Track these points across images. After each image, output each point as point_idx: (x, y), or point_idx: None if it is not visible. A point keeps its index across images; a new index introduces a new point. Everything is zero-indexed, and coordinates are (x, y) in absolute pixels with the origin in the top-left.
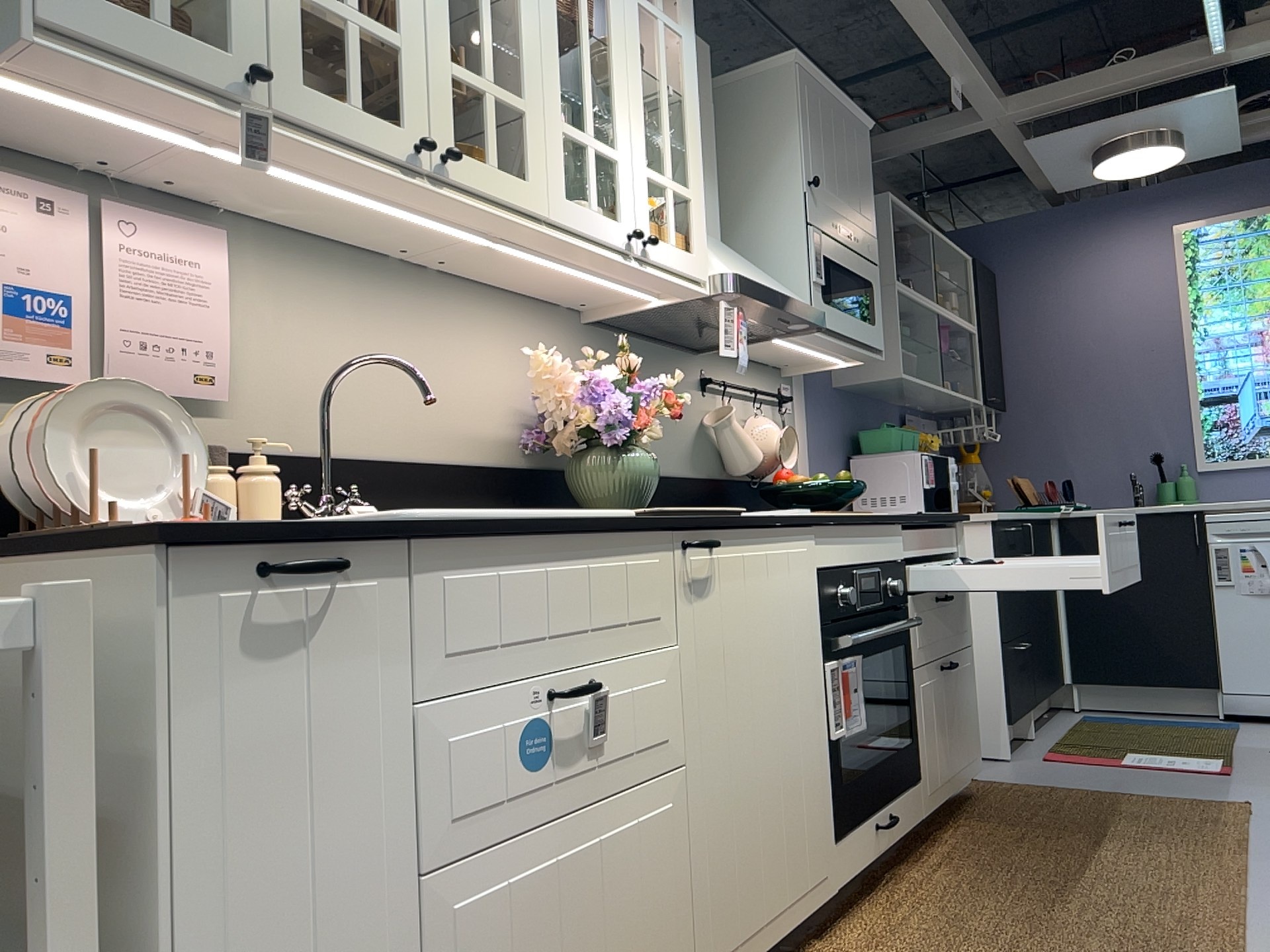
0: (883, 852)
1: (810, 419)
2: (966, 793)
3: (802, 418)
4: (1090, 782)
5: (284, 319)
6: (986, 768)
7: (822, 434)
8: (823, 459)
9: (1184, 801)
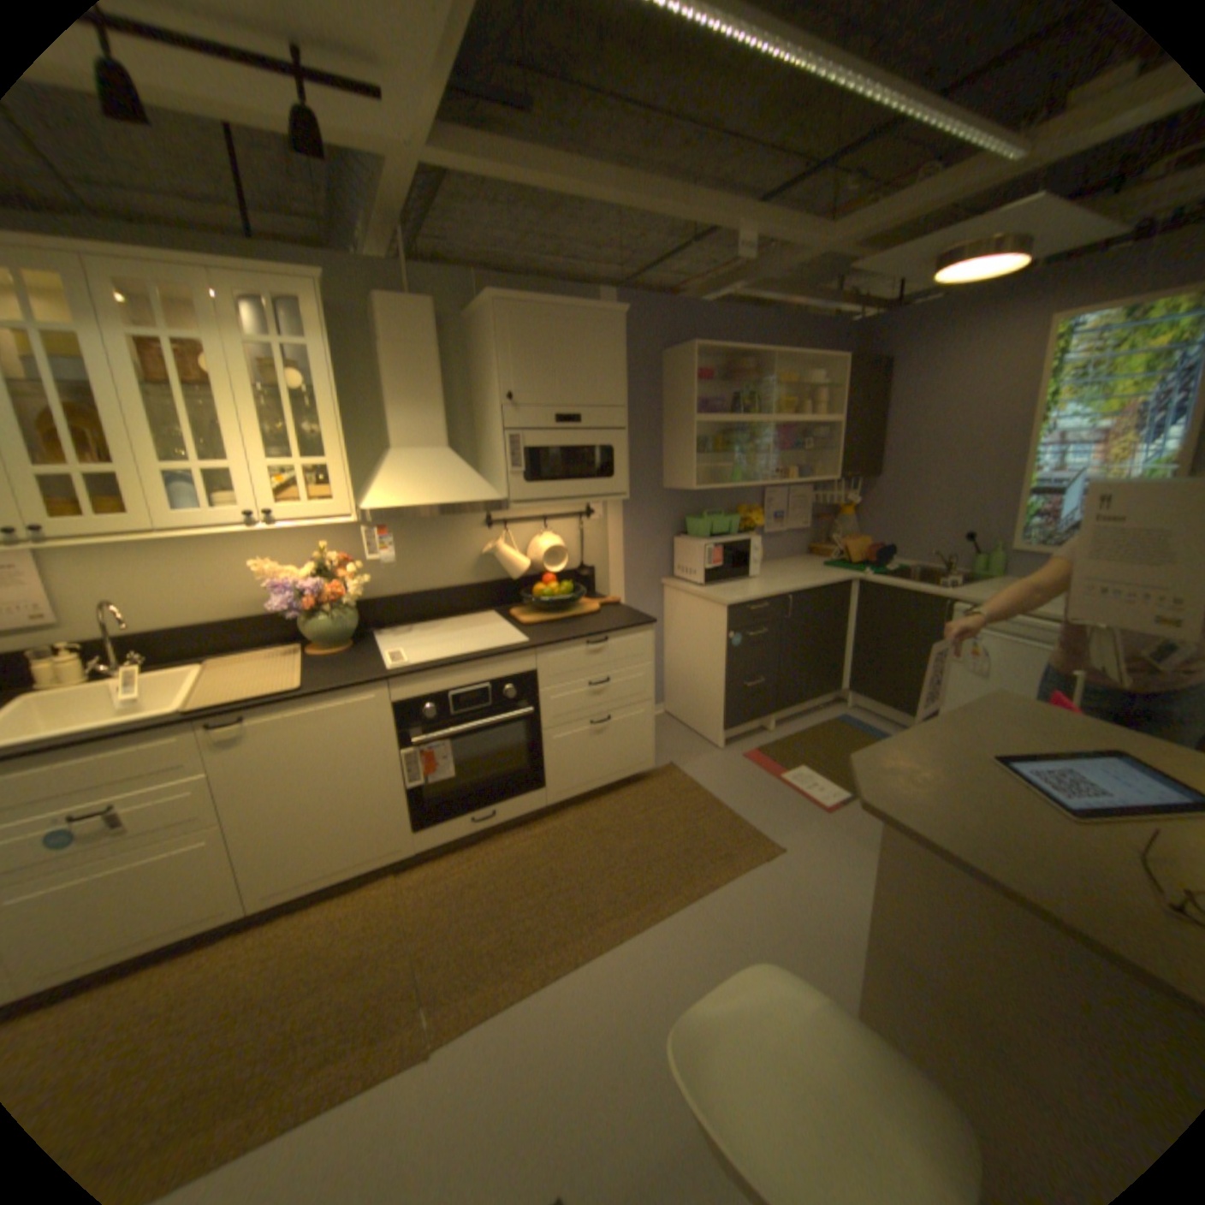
0: (481, 829)
1: (623, 519)
2: (642, 777)
3: (612, 520)
4: (729, 791)
5: (92, 572)
6: (696, 754)
7: (638, 526)
8: (639, 542)
9: (747, 833)
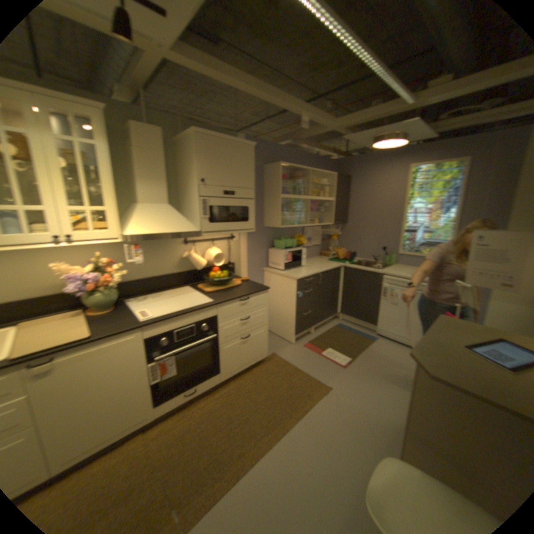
0: (188, 400)
1: (246, 240)
2: (261, 361)
3: (241, 241)
4: (301, 363)
5: None
6: (282, 347)
7: (252, 243)
8: (253, 251)
9: (314, 382)
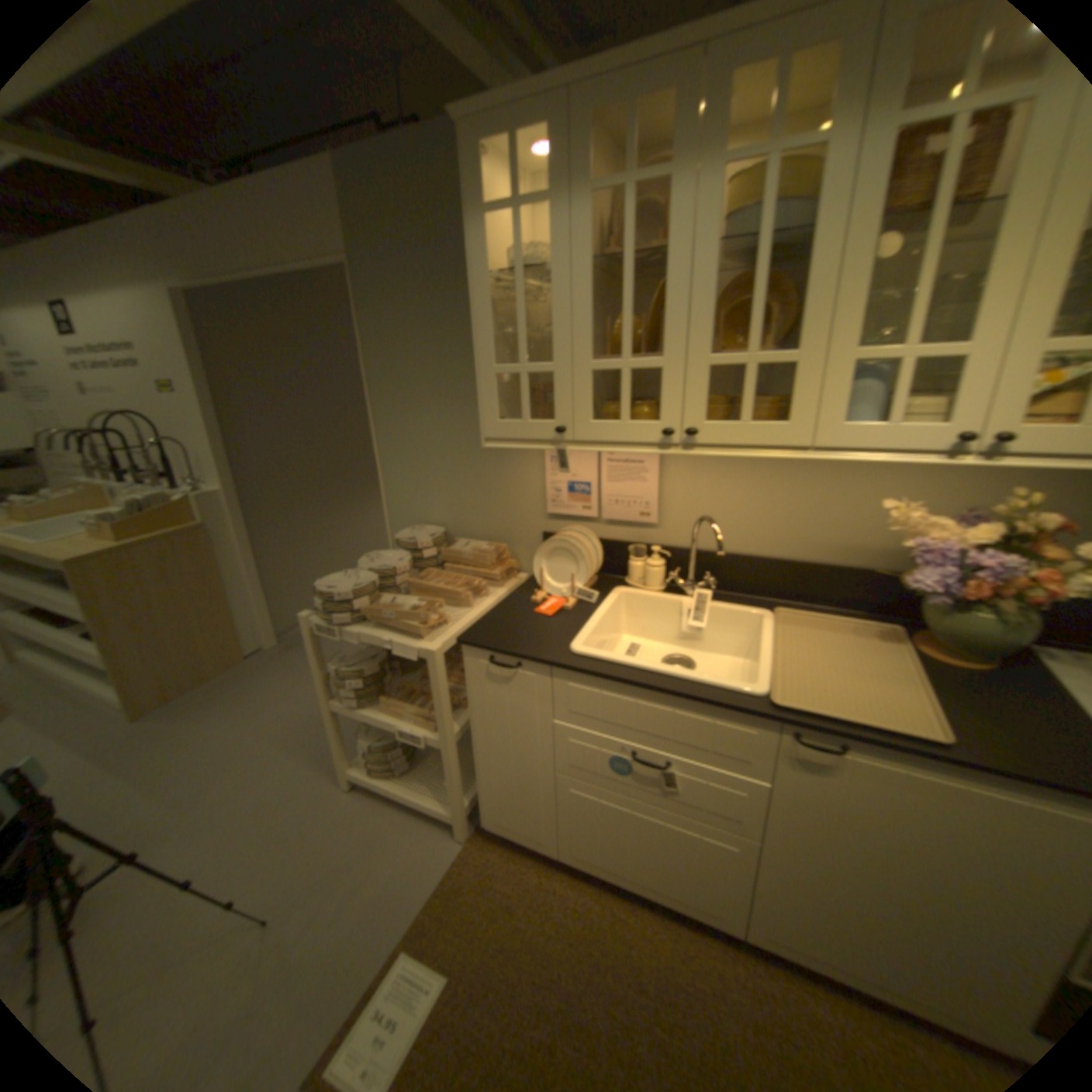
0: None
1: None
2: None
3: None
4: None
5: (699, 480)
6: None
7: None
8: None
9: None
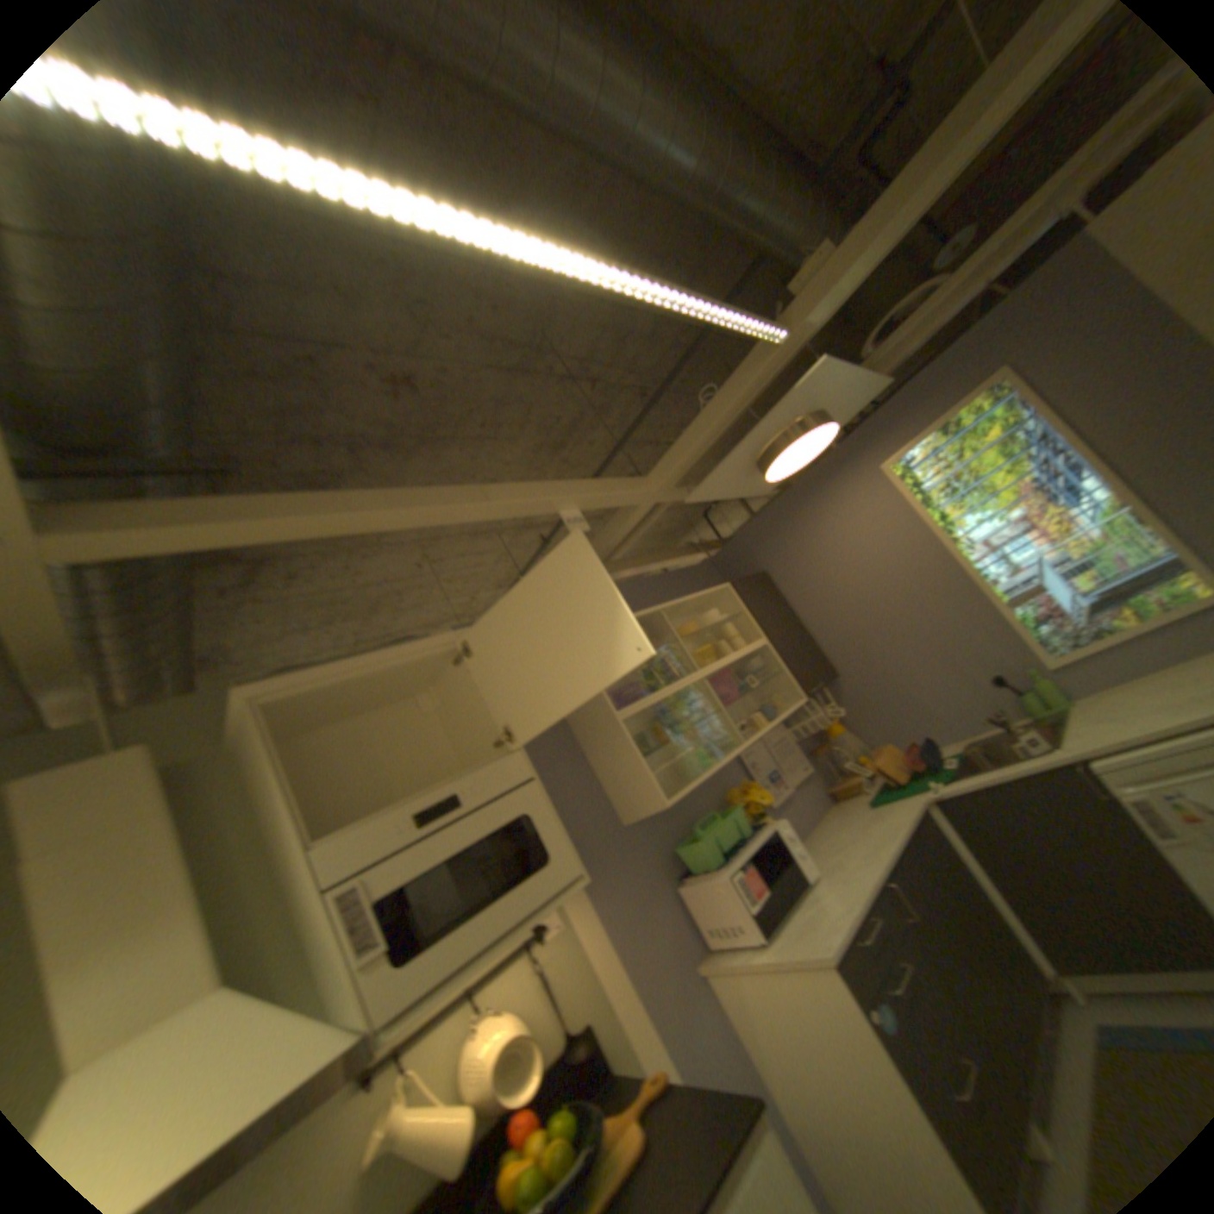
0: None
1: (594, 908)
2: None
3: (580, 921)
4: None
5: None
6: None
7: (621, 904)
8: (635, 931)
9: None
